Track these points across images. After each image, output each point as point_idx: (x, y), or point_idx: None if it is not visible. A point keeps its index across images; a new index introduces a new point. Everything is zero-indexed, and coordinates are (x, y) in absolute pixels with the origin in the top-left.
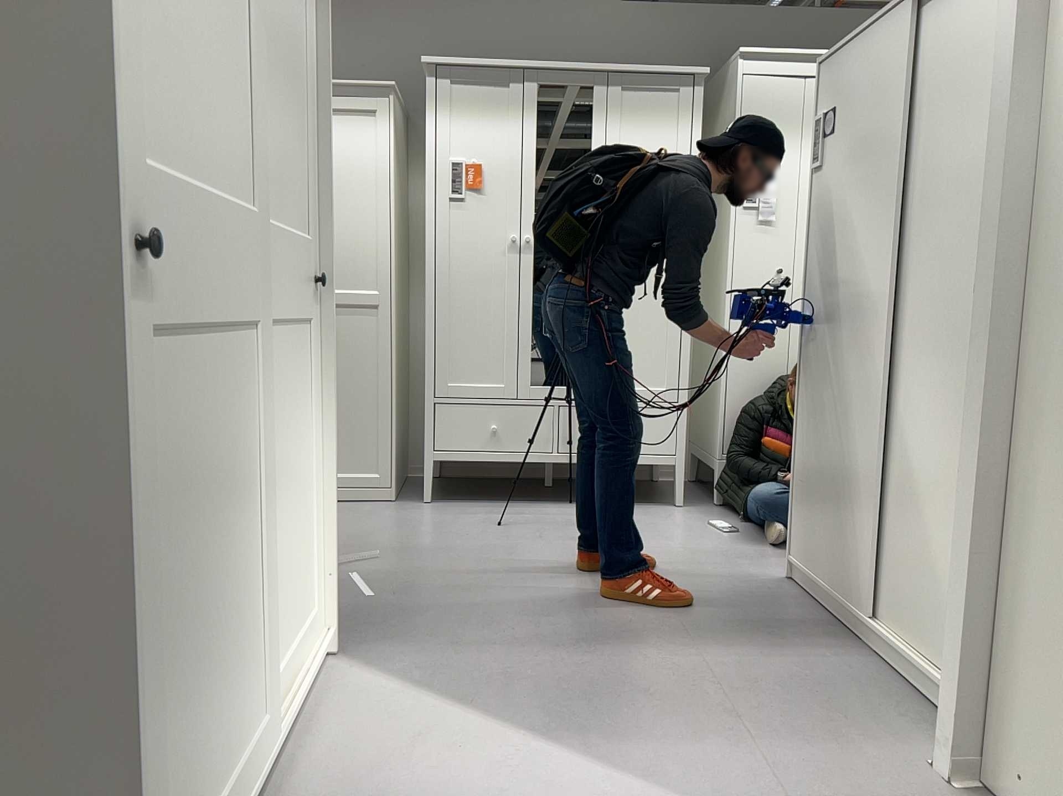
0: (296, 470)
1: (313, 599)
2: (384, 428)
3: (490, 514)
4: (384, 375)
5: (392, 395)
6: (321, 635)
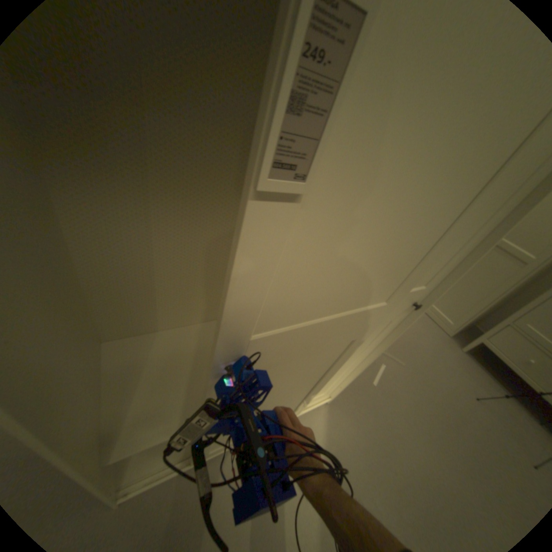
0: (339, 366)
1: (328, 390)
2: (474, 312)
3: (484, 387)
4: (498, 294)
5: (491, 304)
6: (329, 395)
